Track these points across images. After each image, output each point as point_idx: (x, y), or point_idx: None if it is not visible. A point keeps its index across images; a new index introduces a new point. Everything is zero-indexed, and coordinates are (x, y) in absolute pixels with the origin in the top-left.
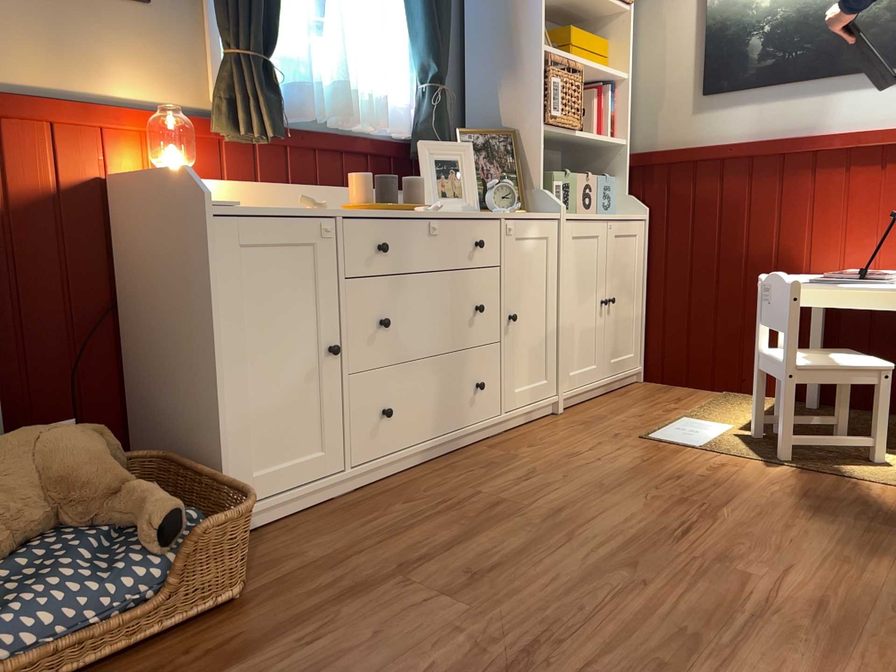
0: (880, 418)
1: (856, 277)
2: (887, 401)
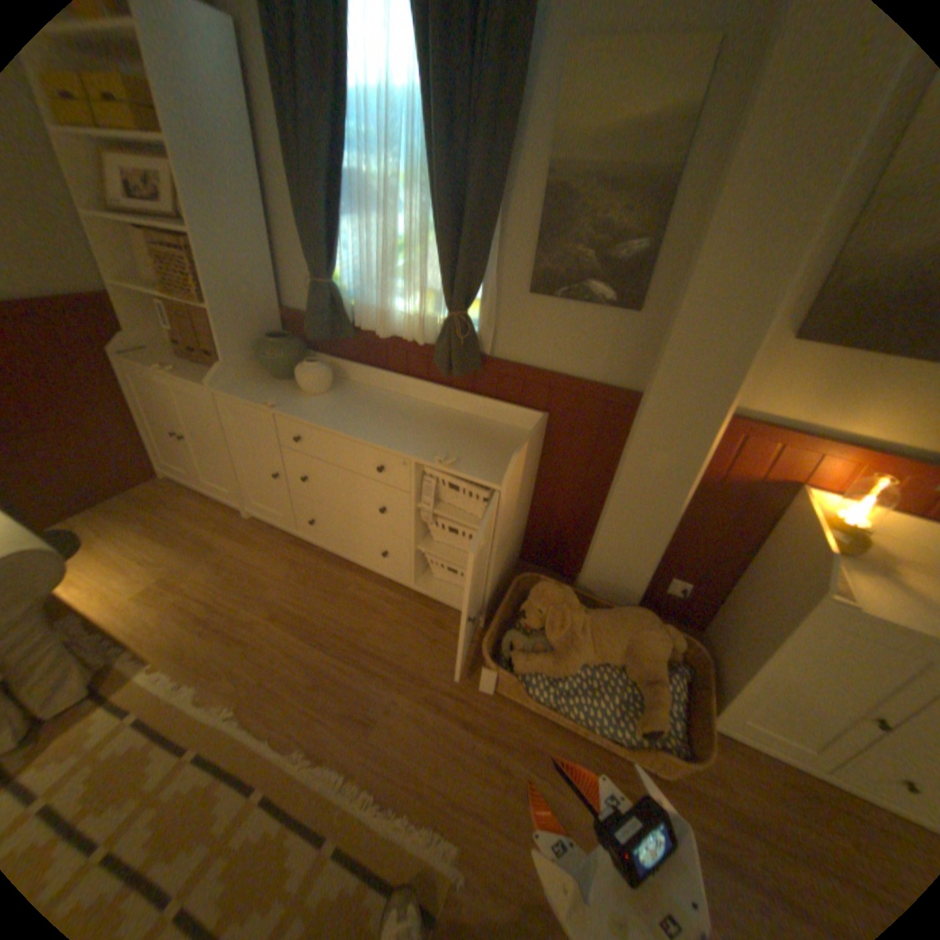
0: None
1: None
2: None
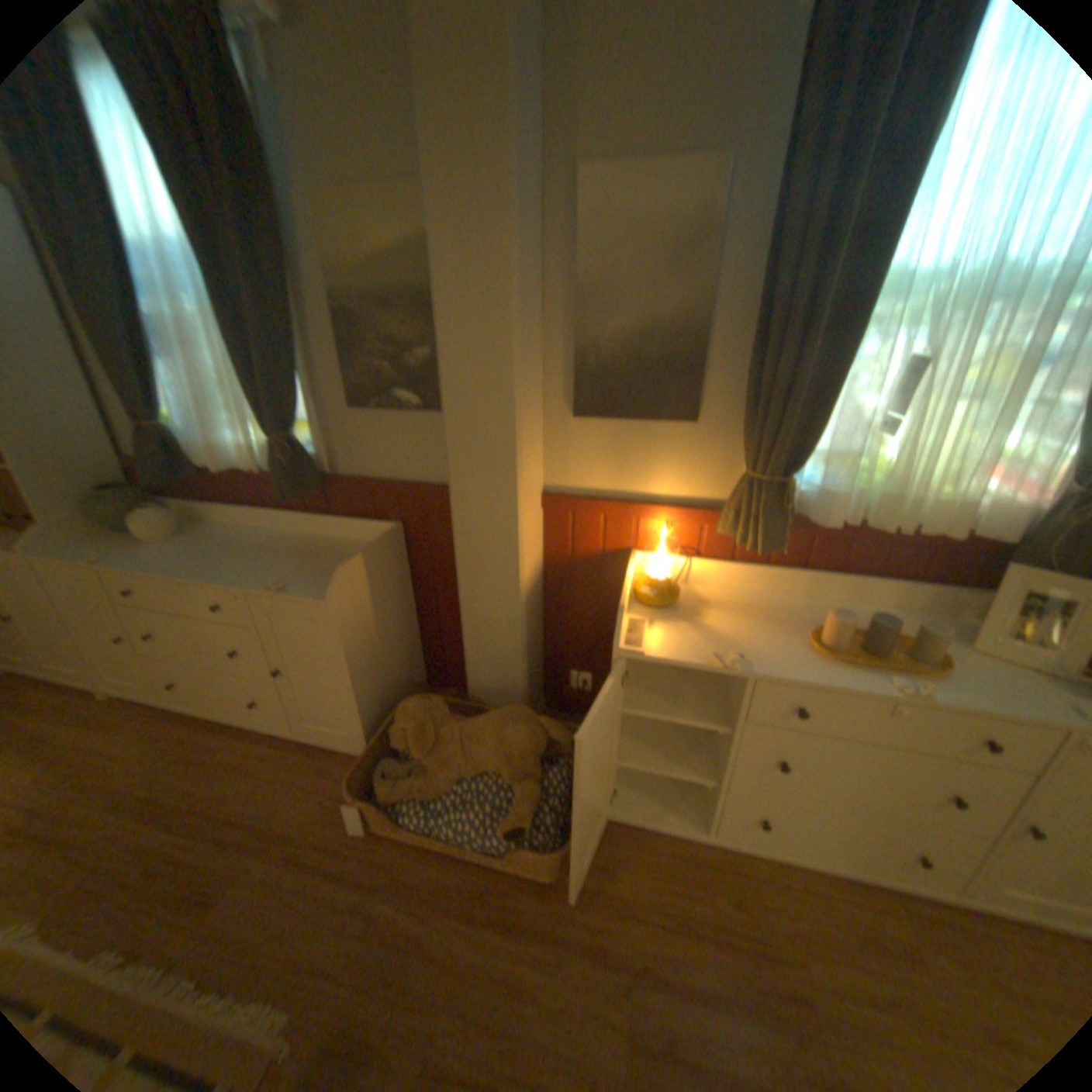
0: None
1: None
2: None
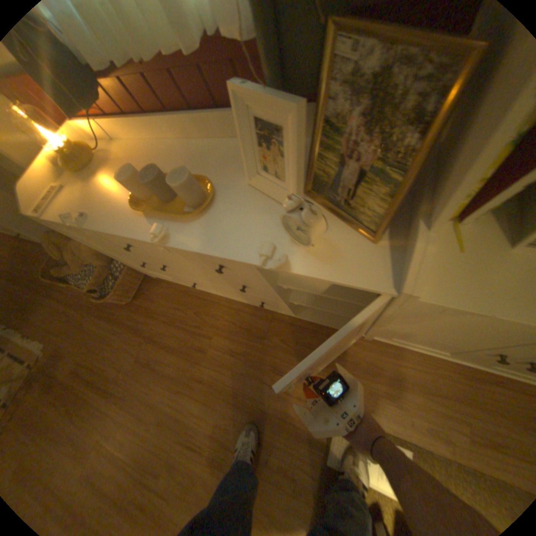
0: None
1: None
2: None
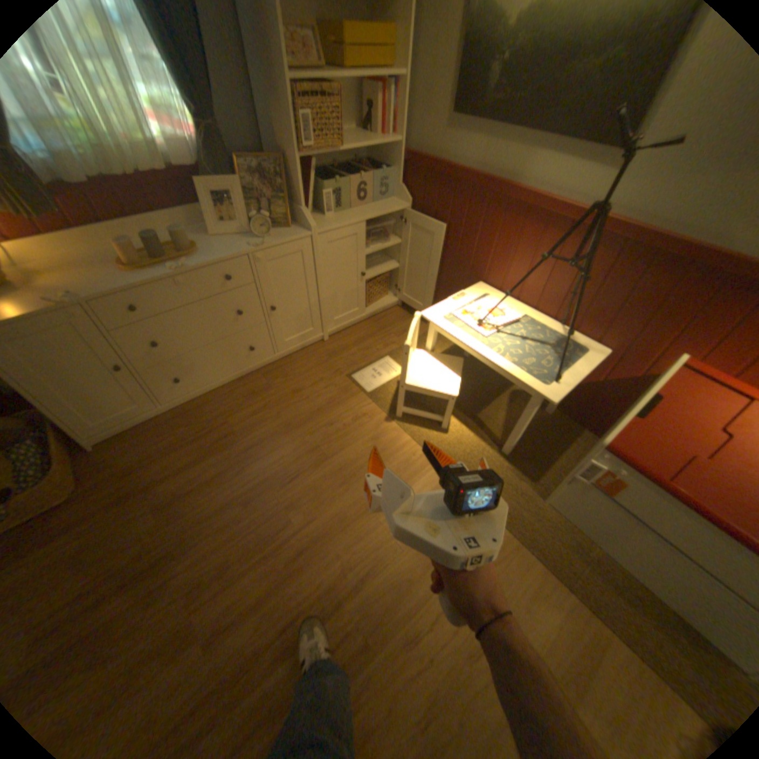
0: (446, 414)
1: (477, 323)
2: (451, 409)
